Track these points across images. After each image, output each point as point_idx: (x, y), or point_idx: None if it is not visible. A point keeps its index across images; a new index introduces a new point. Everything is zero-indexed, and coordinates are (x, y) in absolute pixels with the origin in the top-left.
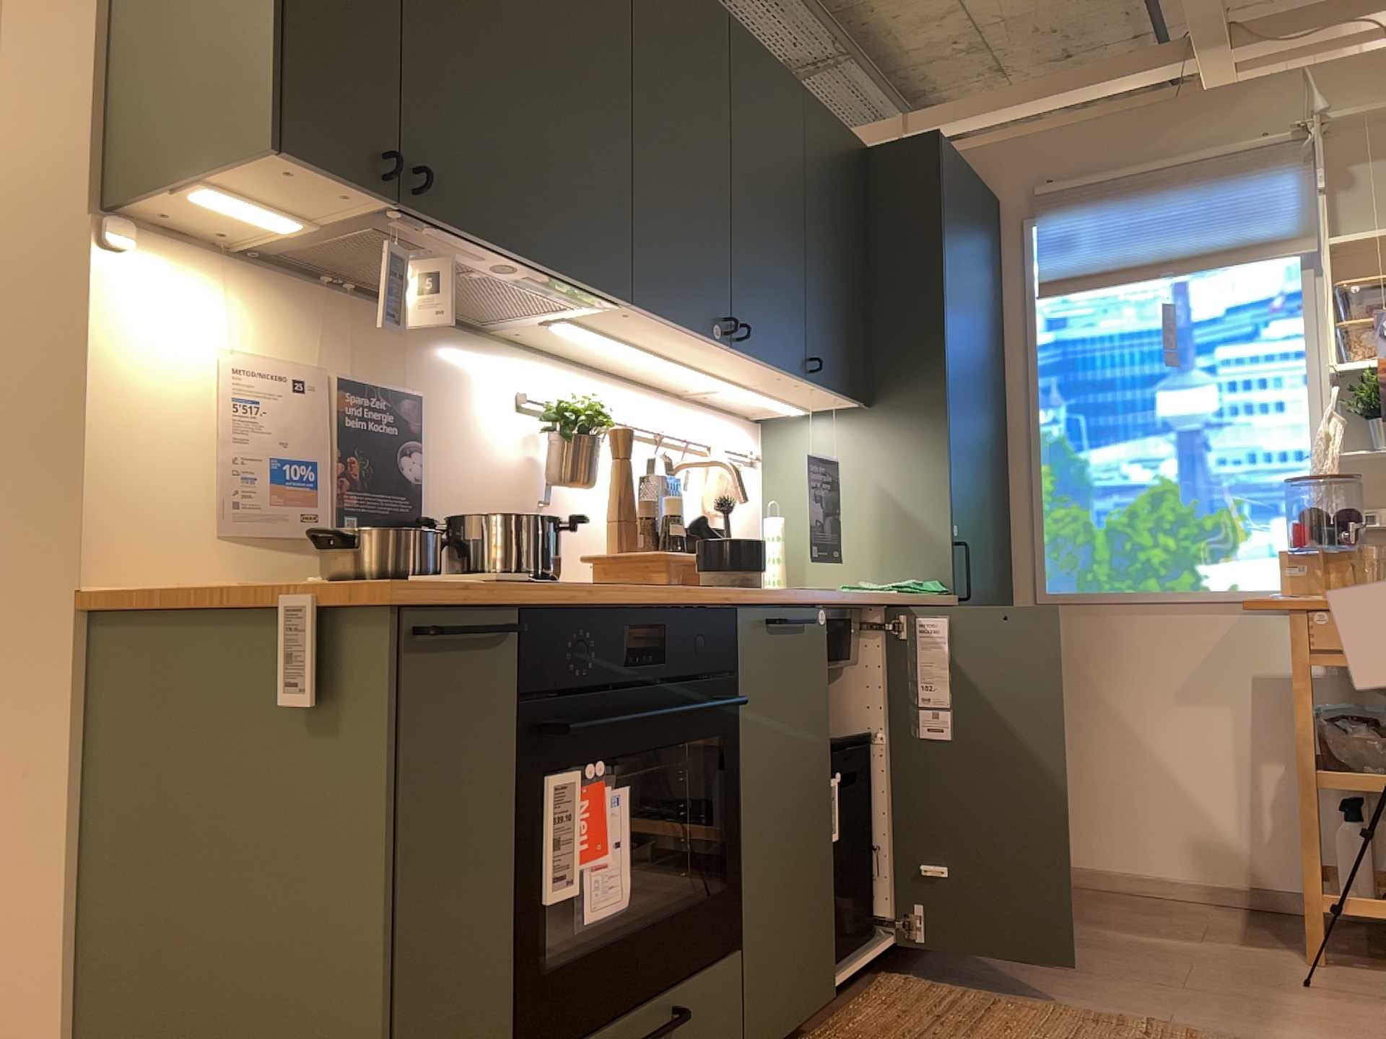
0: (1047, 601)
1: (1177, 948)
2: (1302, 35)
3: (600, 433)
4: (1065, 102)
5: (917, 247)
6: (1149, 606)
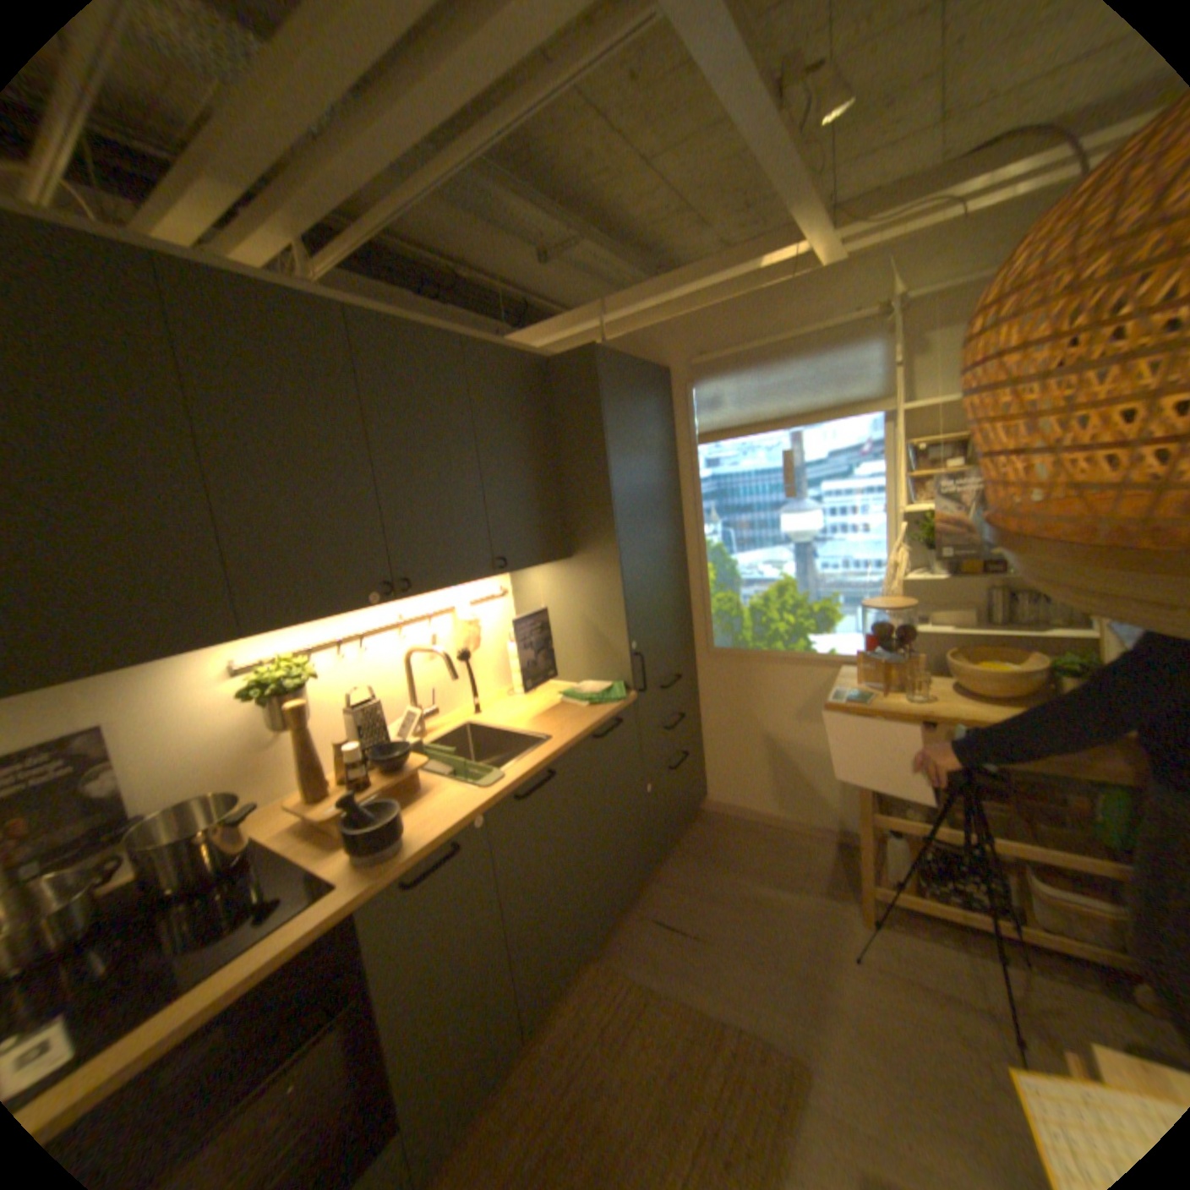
0: (714, 653)
1: (781, 908)
2: (896, 210)
3: (312, 675)
4: (714, 281)
5: (588, 439)
6: (778, 660)
